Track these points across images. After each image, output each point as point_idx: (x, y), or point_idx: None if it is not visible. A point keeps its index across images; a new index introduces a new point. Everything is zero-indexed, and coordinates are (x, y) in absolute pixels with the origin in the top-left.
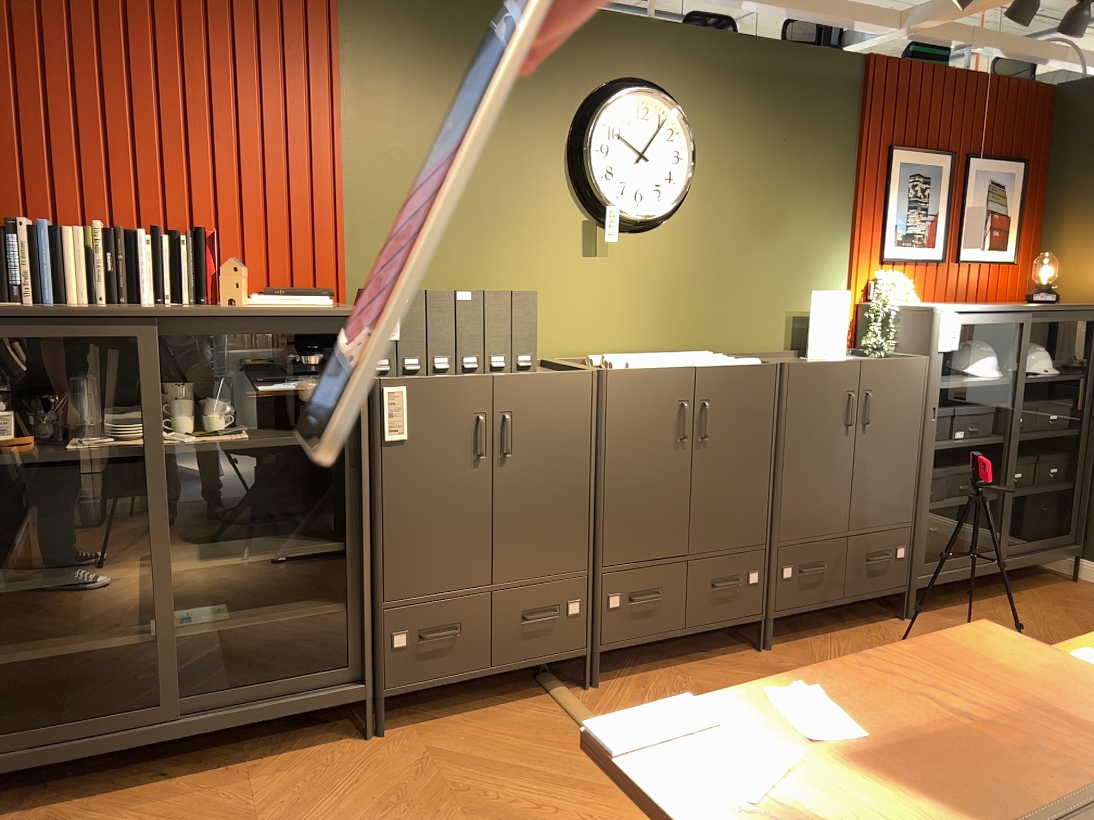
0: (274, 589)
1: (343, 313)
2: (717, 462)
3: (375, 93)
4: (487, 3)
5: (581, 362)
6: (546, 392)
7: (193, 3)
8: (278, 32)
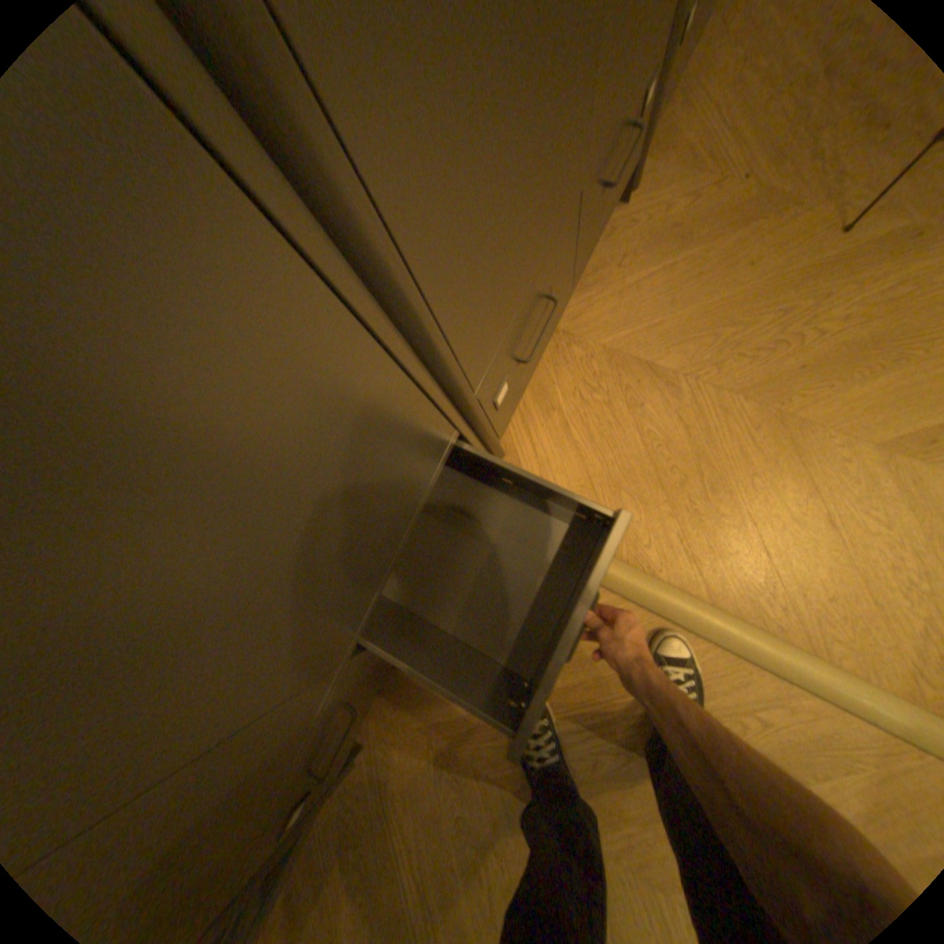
0: None
1: None
2: None
3: None
4: None
5: None
6: None
7: None
8: None
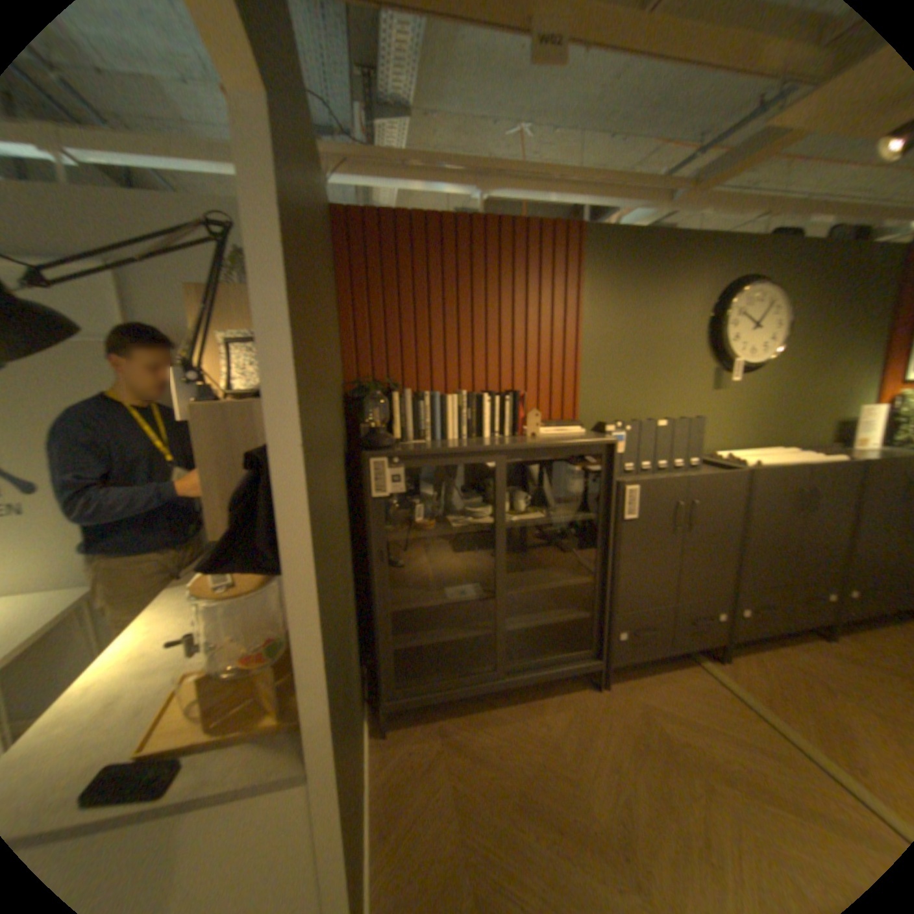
0: (542, 598)
1: (608, 442)
2: (820, 526)
3: (600, 298)
4: (668, 234)
5: (710, 457)
6: (720, 485)
7: (505, 254)
8: (550, 266)
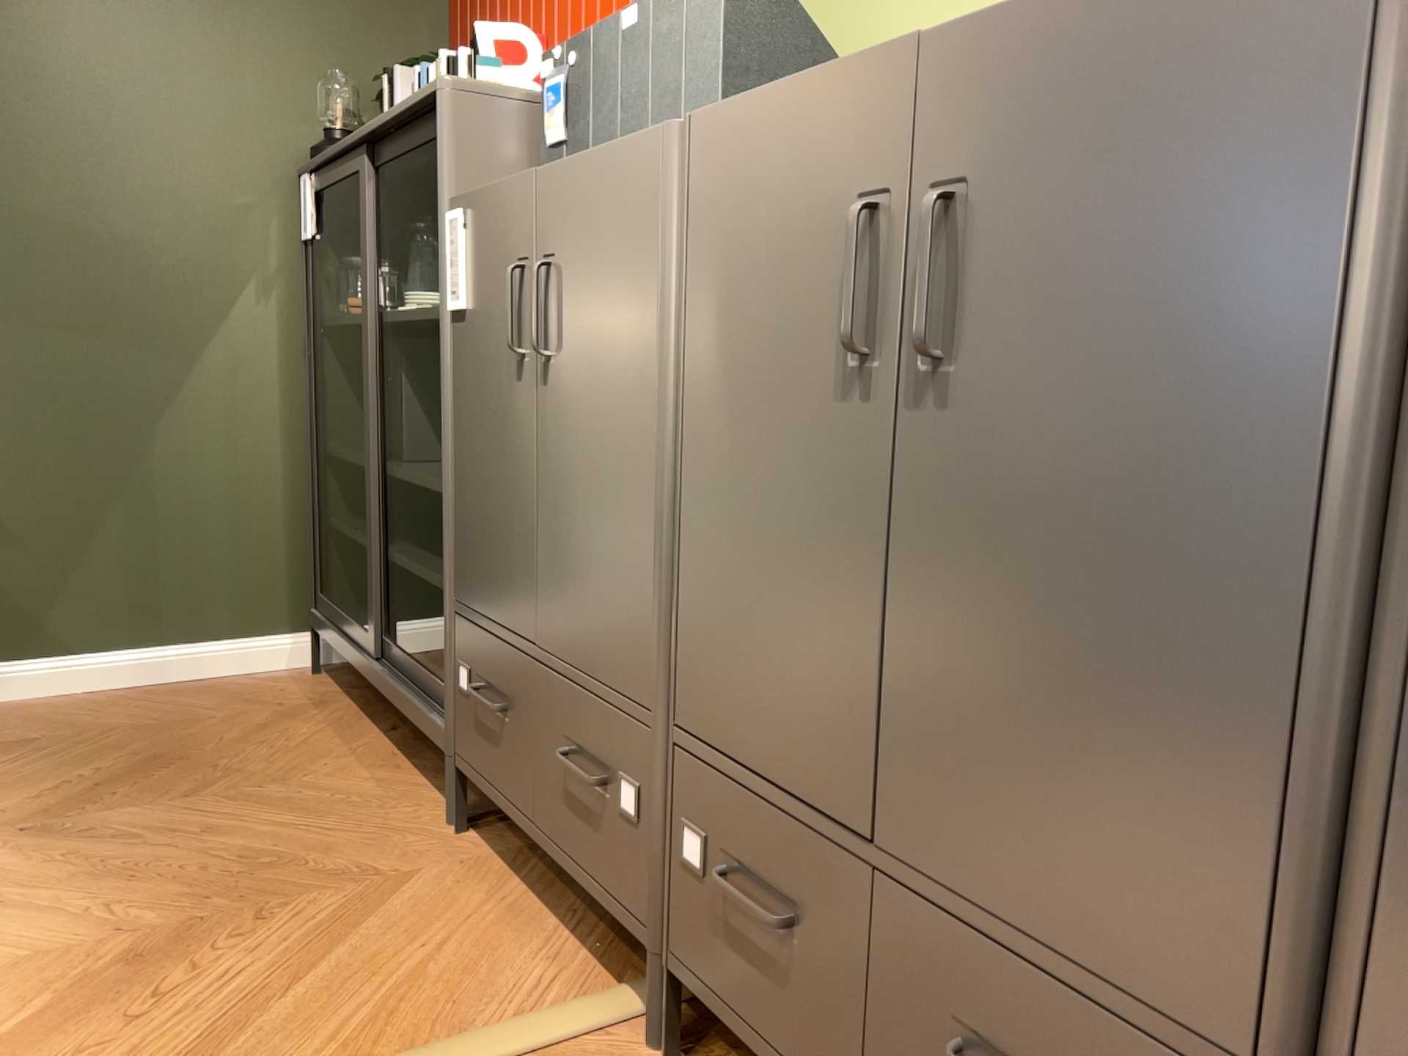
0: None
1: (431, 95)
2: (991, 481)
3: None
4: None
5: None
6: (595, 202)
7: None
8: None
